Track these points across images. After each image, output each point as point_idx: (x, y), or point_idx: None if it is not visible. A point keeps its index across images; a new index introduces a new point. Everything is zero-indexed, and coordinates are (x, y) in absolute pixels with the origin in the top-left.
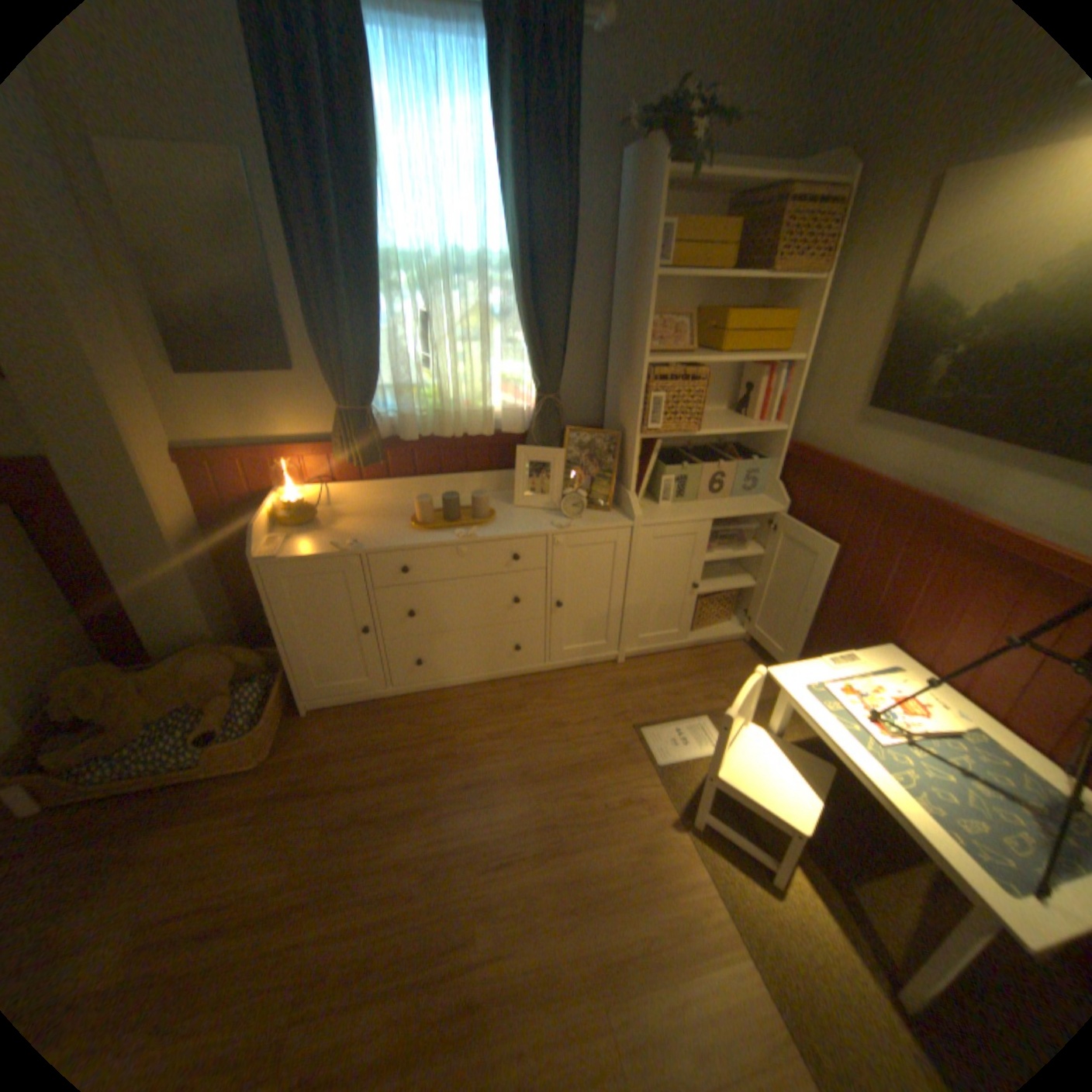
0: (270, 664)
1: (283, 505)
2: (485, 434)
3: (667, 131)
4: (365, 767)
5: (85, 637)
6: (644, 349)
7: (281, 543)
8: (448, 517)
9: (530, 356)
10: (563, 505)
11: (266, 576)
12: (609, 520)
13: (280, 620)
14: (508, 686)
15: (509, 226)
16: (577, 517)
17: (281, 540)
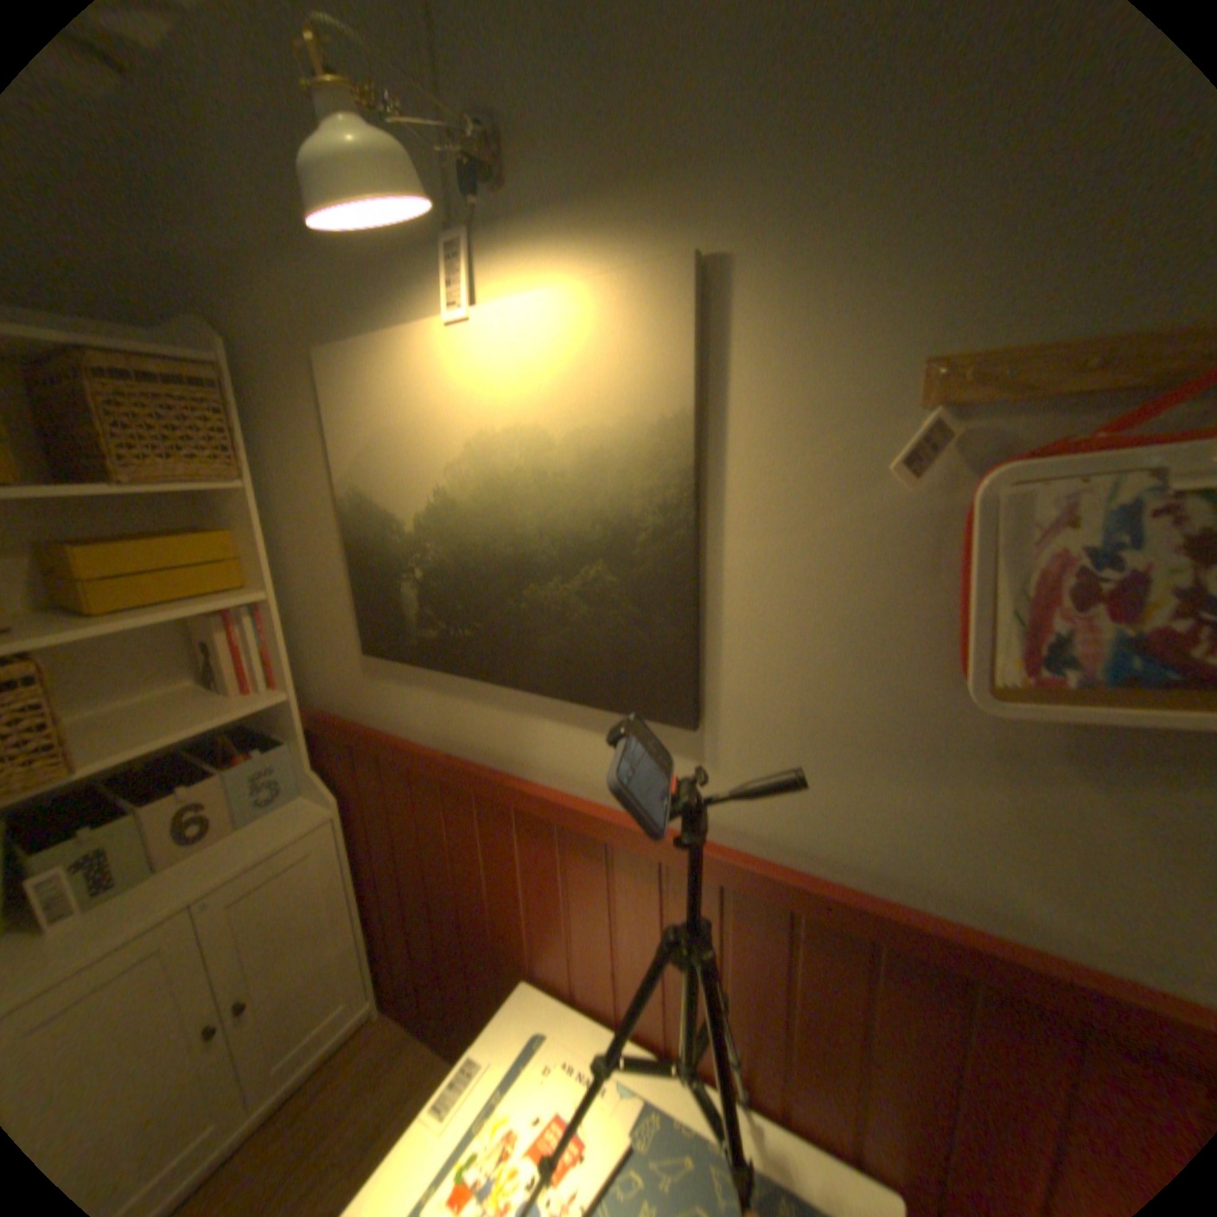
0: None
1: None
2: None
3: None
4: None
5: None
6: None
7: None
8: None
9: None
10: None
11: None
12: None
13: None
14: None
15: None
16: None
17: None
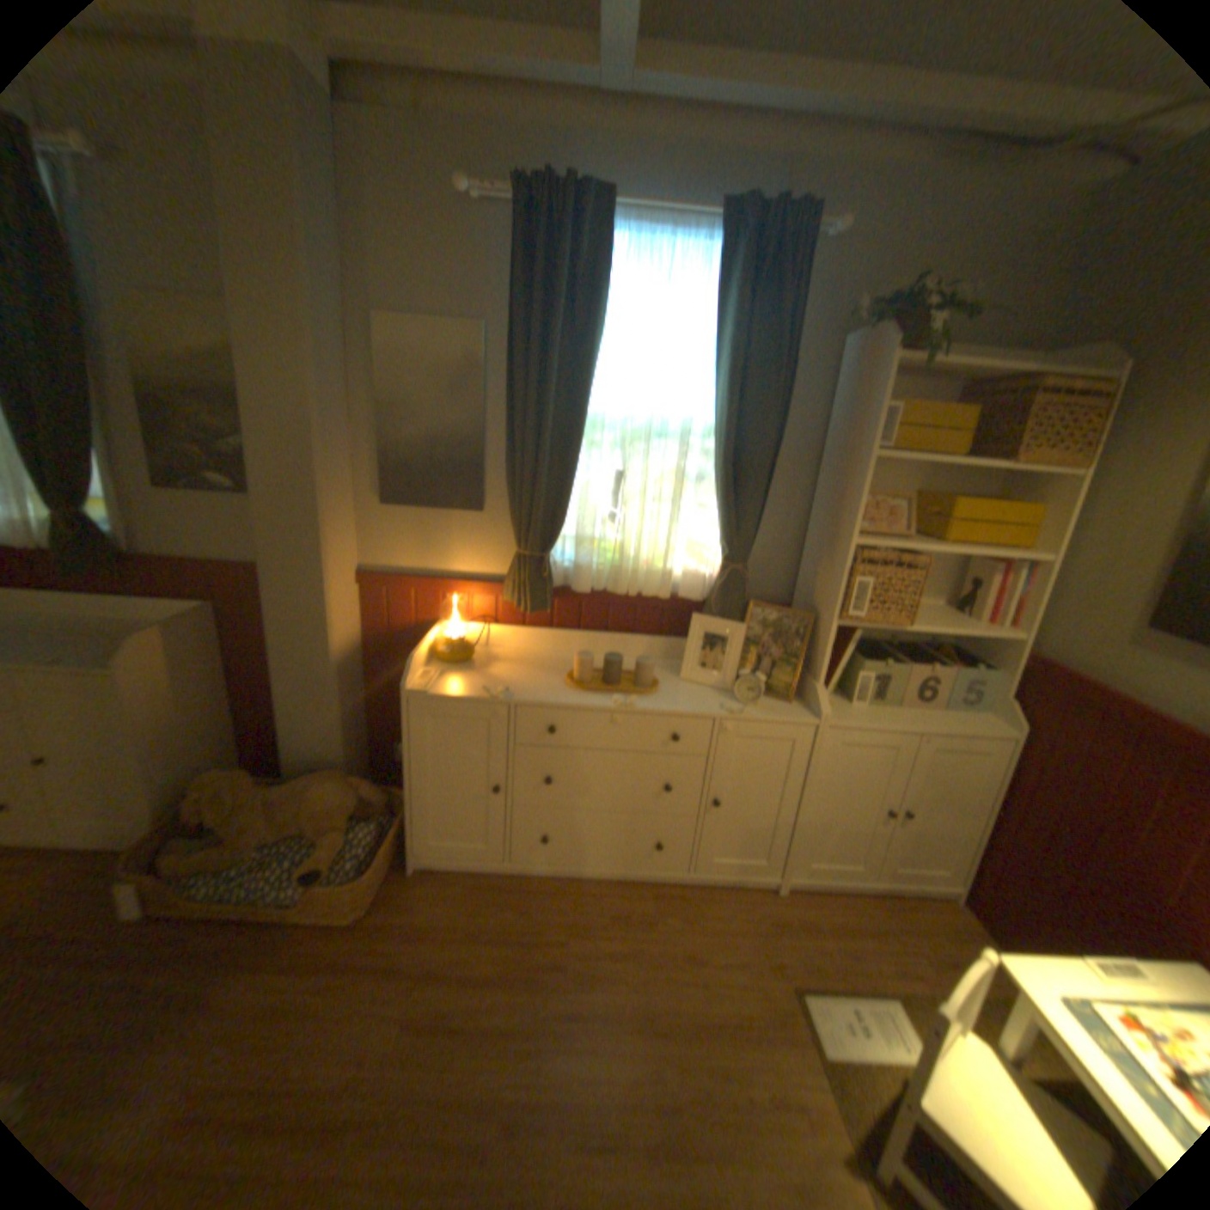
0: (389, 807)
1: (443, 641)
2: (660, 597)
3: (898, 322)
4: (462, 958)
5: (230, 741)
6: (852, 529)
7: (434, 680)
8: (607, 680)
9: (720, 523)
10: (736, 687)
11: (411, 712)
12: (790, 714)
13: (412, 762)
14: (640, 895)
15: (718, 399)
16: (752, 704)
17: (435, 676)
